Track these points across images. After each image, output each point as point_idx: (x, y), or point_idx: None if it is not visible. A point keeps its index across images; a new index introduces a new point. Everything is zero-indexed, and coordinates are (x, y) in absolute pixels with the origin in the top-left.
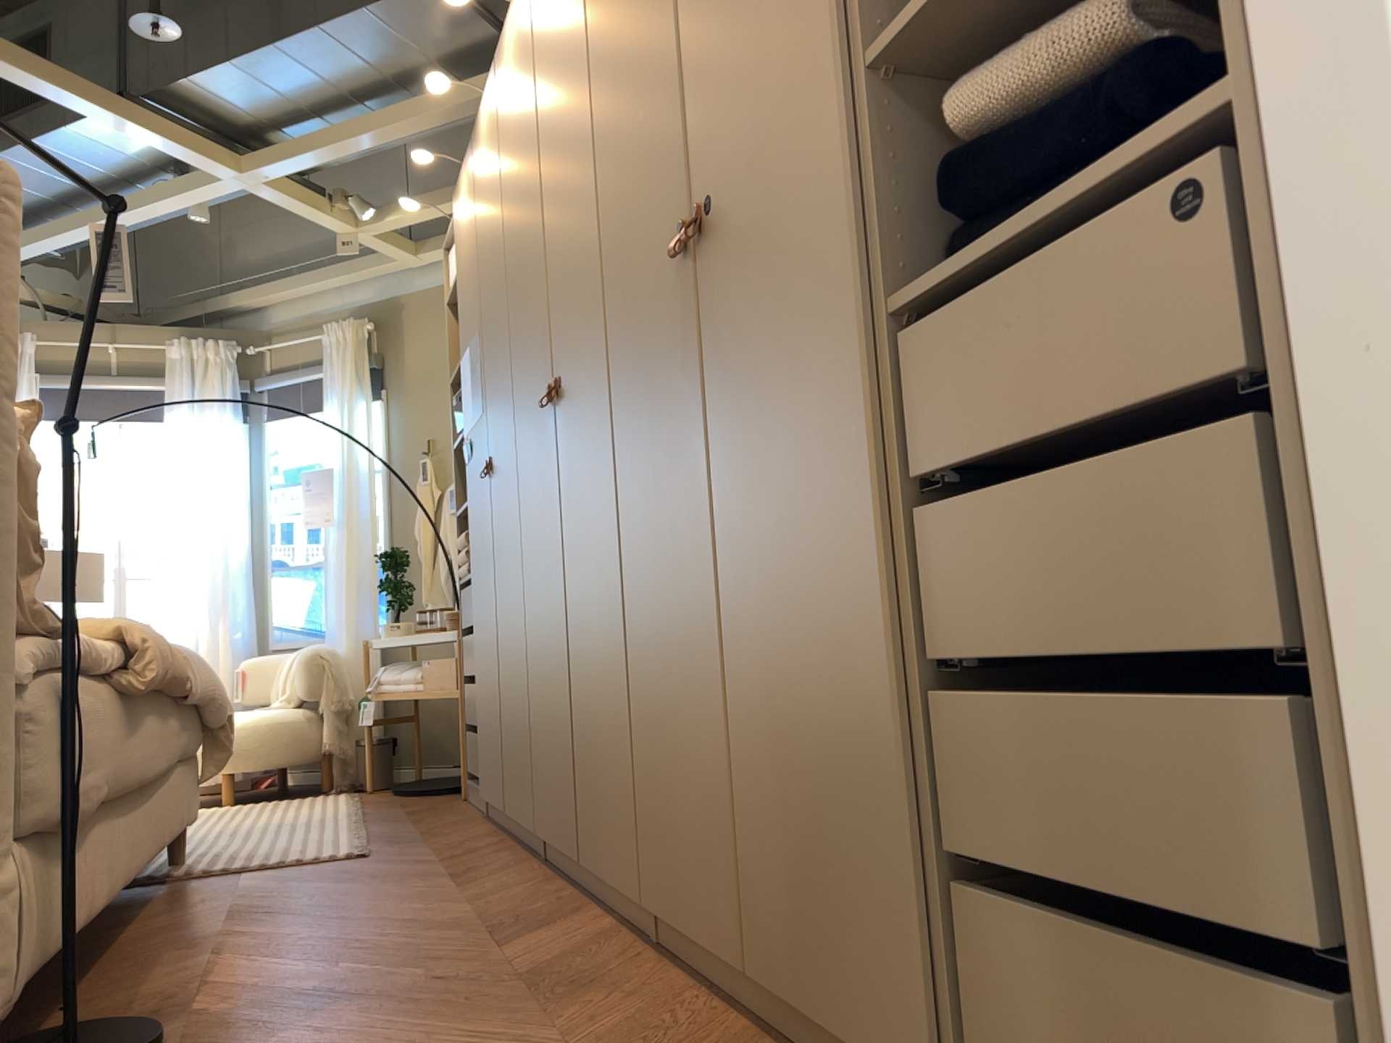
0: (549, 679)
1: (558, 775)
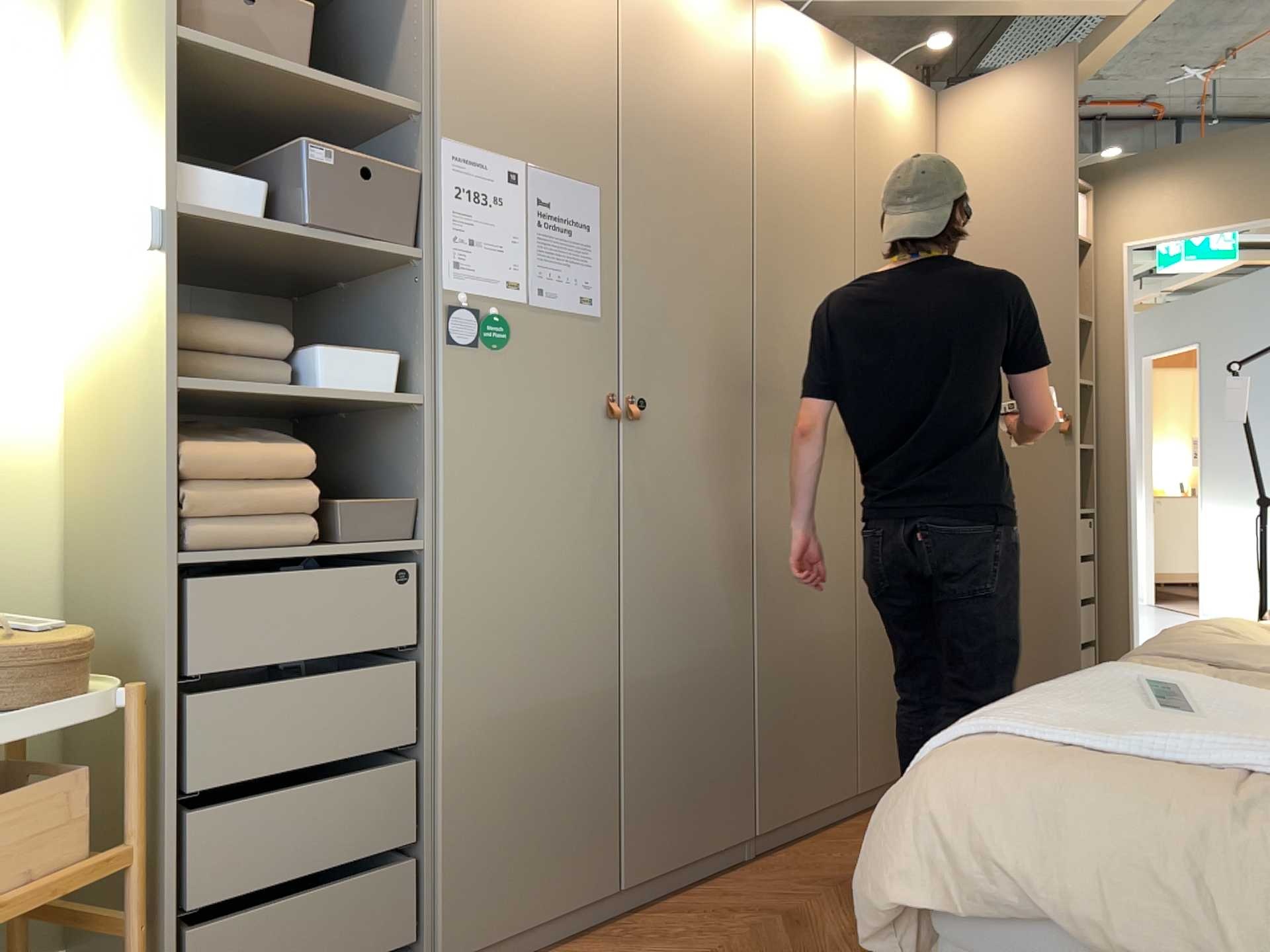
0: (807, 672)
1: (817, 757)
